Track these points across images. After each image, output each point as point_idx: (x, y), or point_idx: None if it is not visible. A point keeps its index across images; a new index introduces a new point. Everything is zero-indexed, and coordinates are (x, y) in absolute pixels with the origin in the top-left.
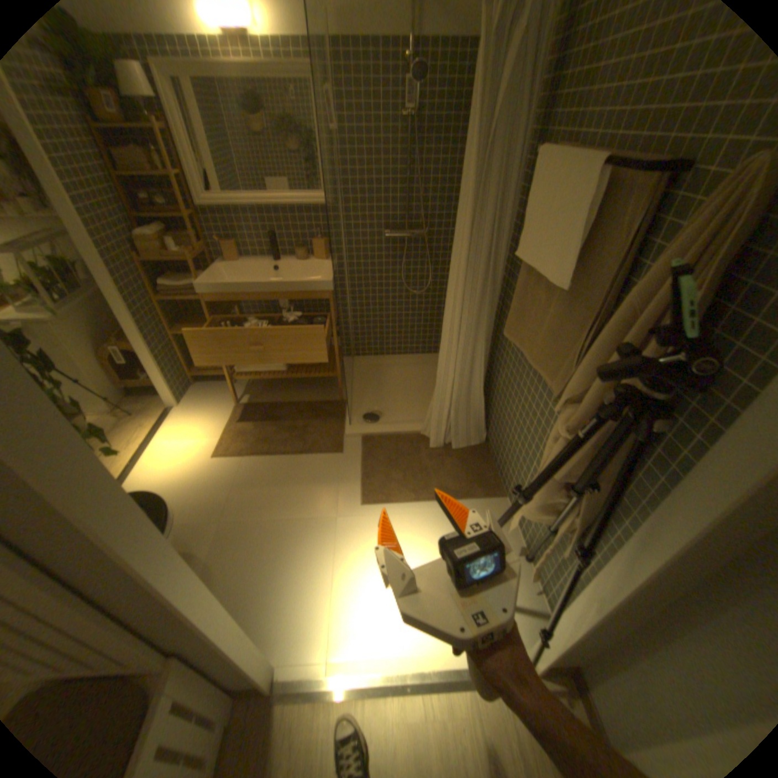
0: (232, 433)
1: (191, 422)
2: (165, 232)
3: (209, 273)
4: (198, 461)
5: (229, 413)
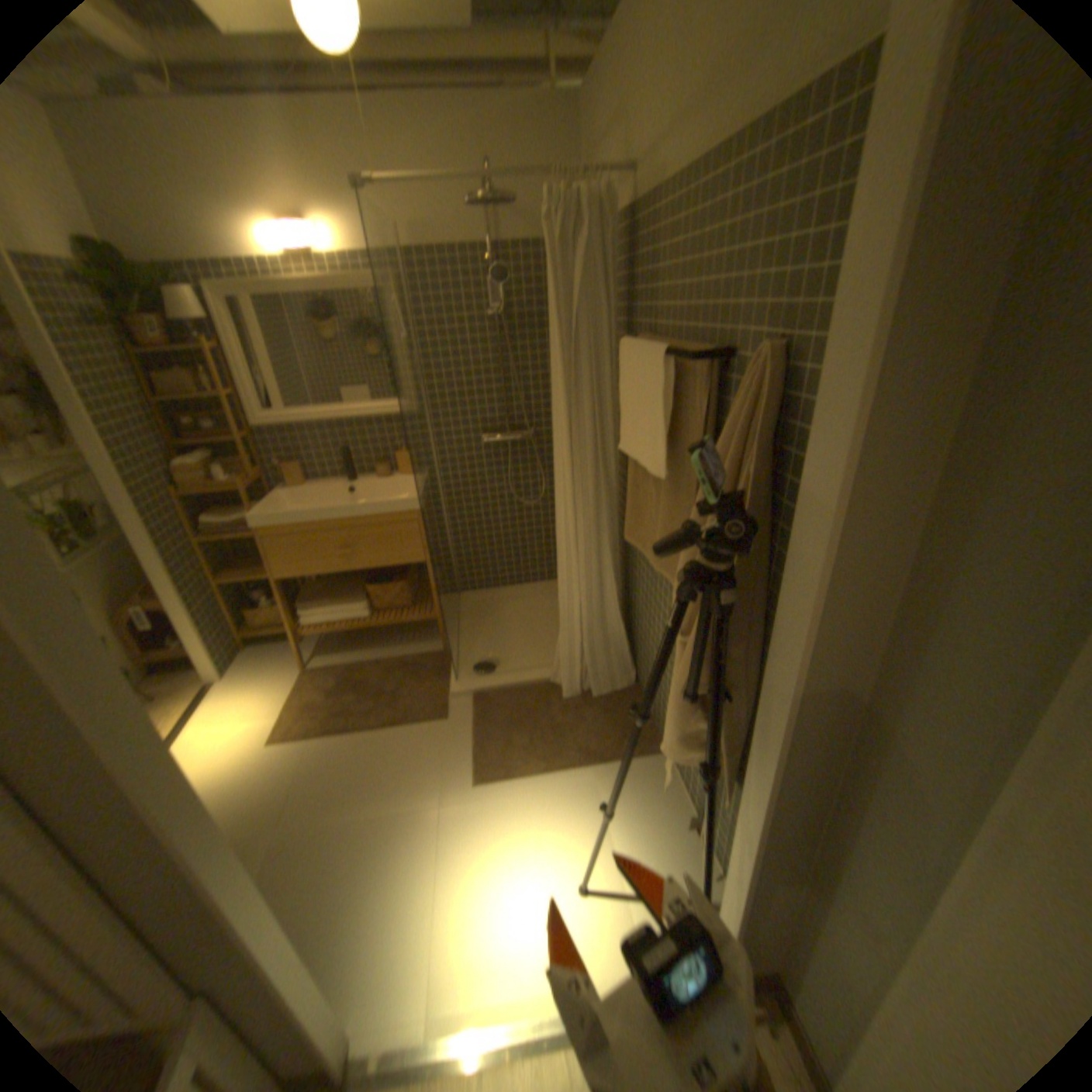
0: (295, 711)
1: (238, 703)
2: (212, 461)
3: (266, 504)
4: (246, 754)
5: (291, 685)
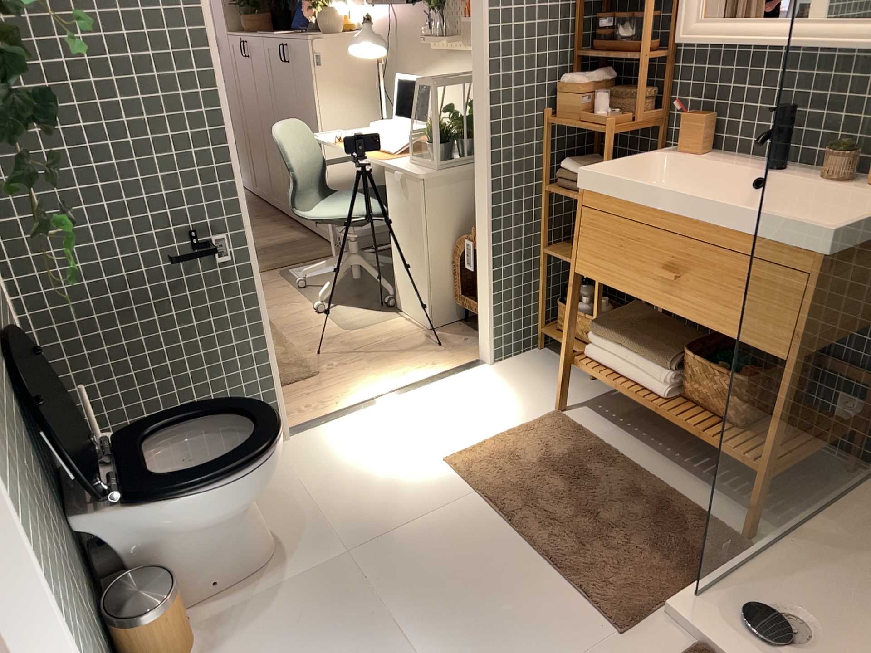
0: (506, 447)
1: (482, 395)
2: (621, 87)
3: (631, 162)
4: (430, 451)
5: (535, 417)
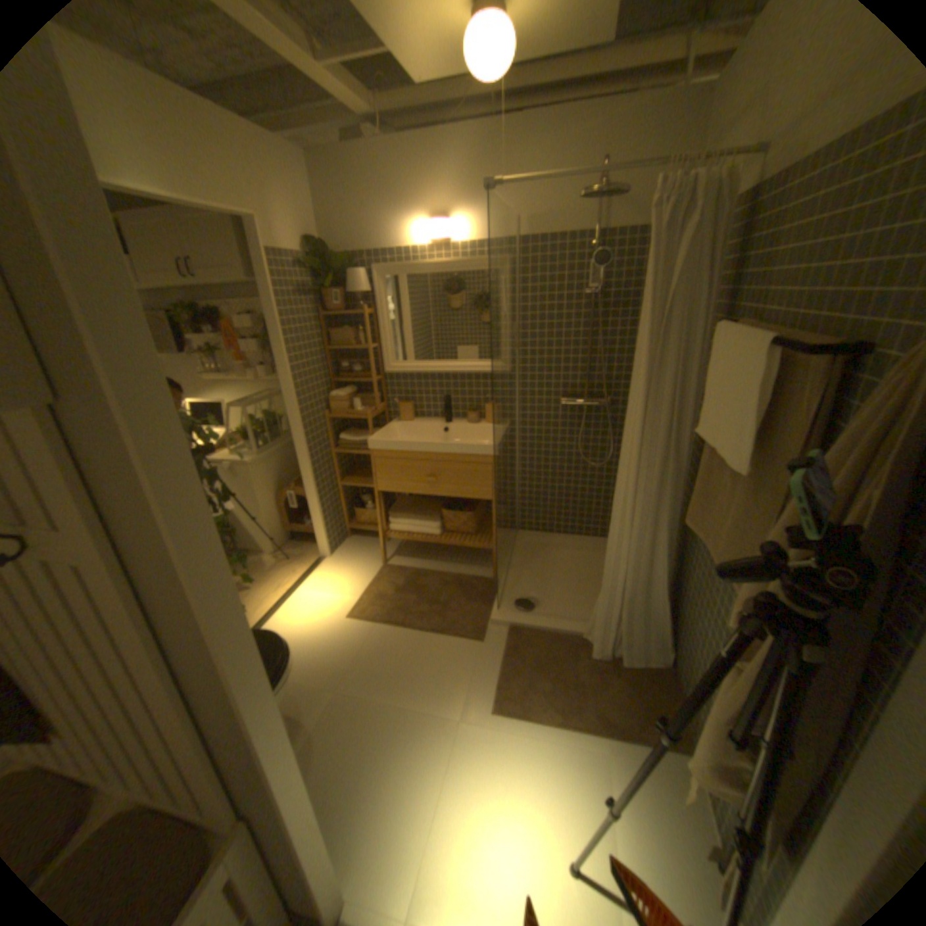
0: (372, 594)
1: (337, 575)
2: (356, 393)
3: (384, 431)
4: (333, 618)
5: (374, 573)
